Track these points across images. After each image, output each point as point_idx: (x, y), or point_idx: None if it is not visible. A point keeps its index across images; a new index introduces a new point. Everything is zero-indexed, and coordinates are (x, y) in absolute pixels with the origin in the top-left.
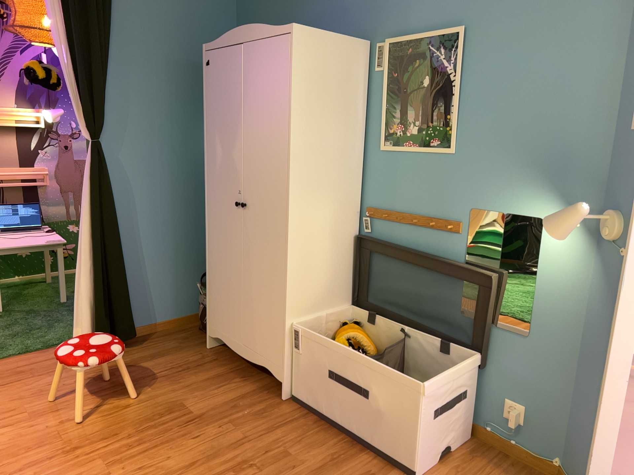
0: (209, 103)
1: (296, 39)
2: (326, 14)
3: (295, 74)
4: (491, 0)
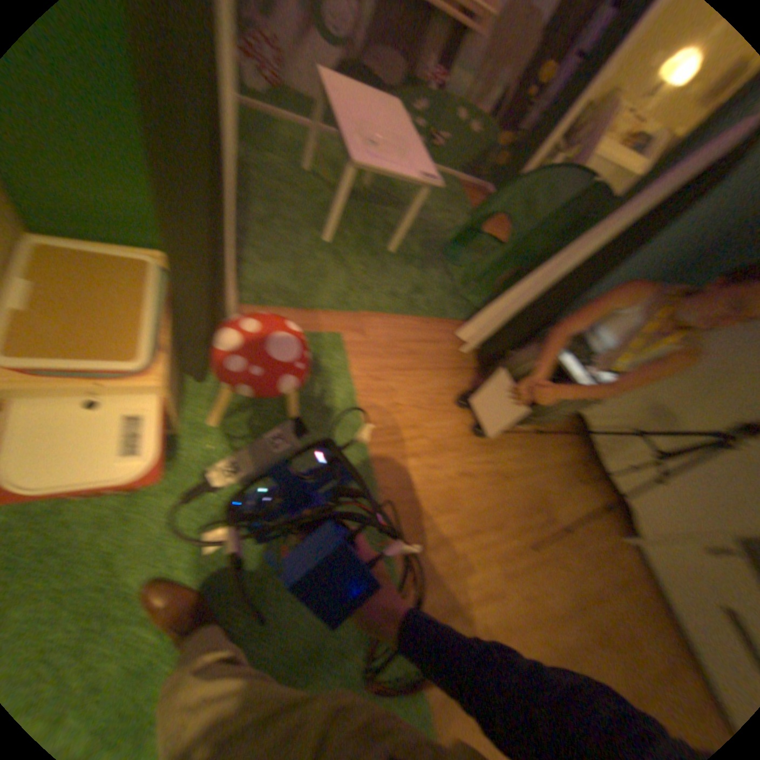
0: None
1: None
2: None
3: None
4: None
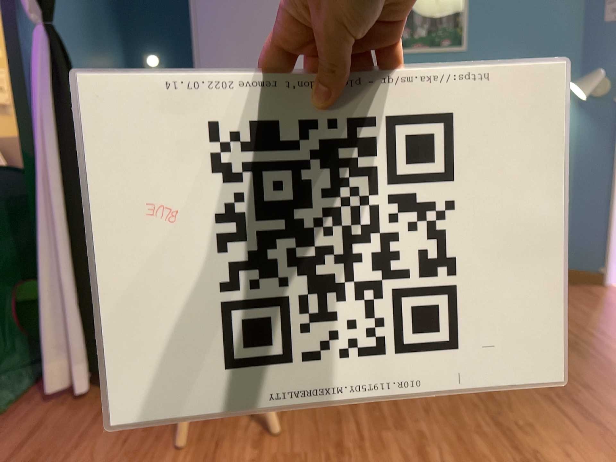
0: None
1: None
2: None
3: None
4: None
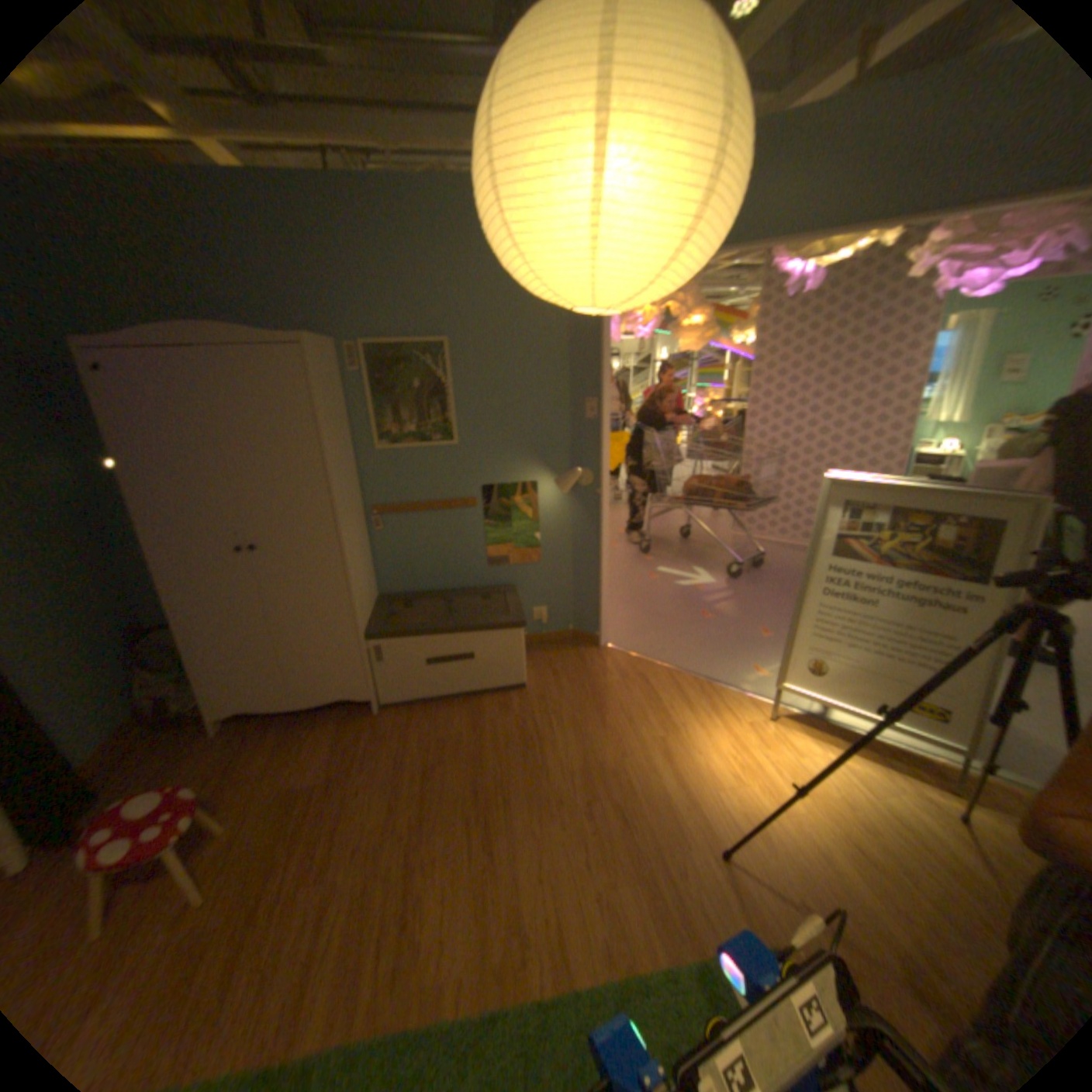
0: (117, 427)
1: (306, 350)
2: (244, 298)
3: (314, 391)
4: (464, 317)
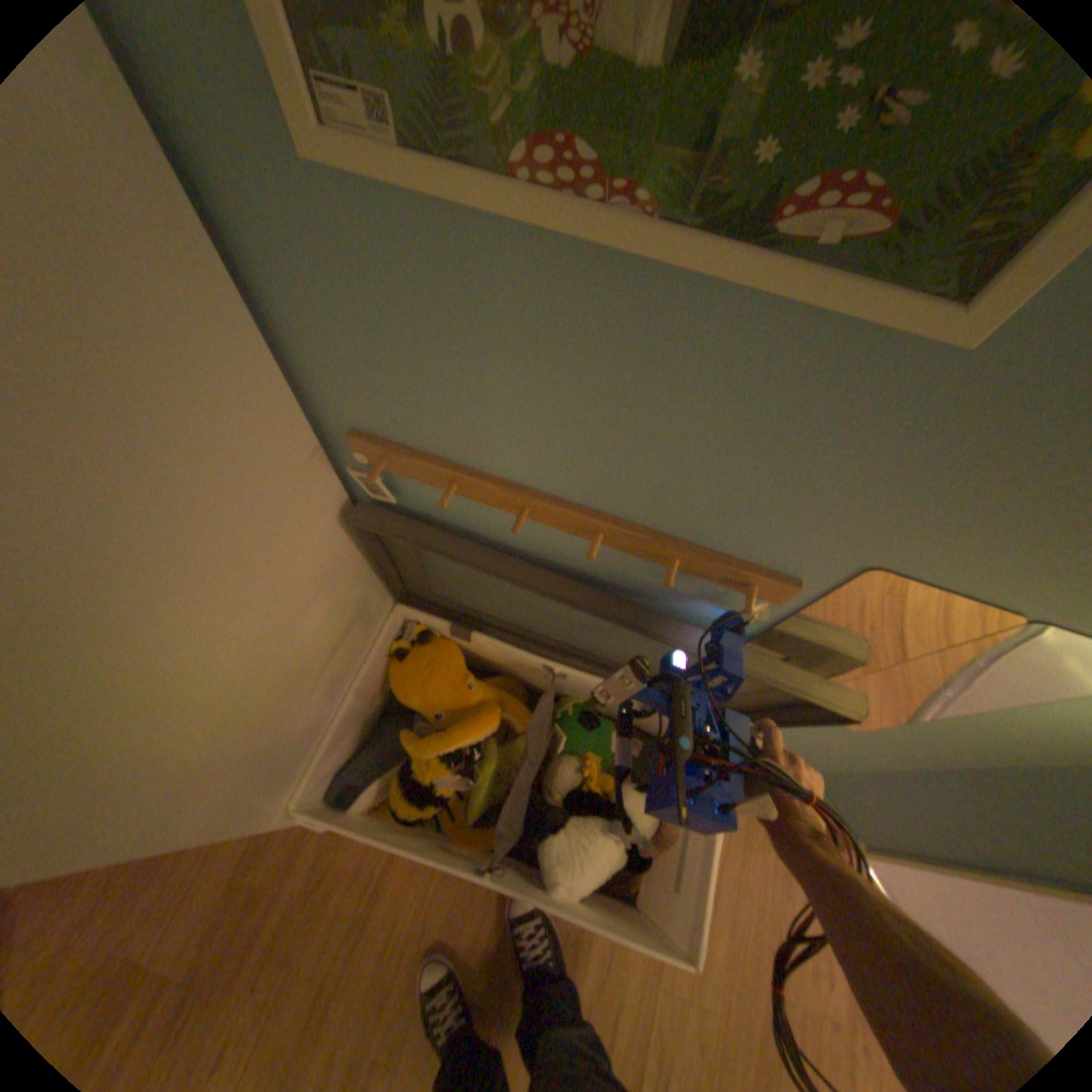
0: None
1: None
2: None
3: None
4: None
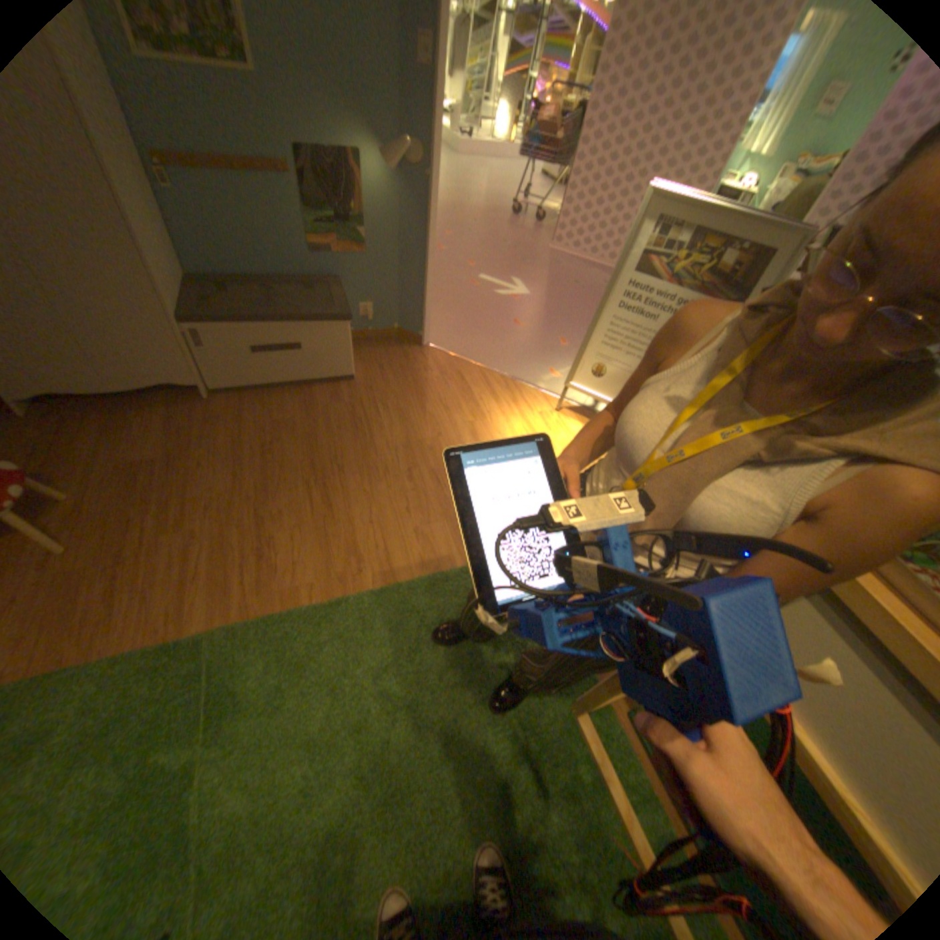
0: None
1: None
2: None
3: None
4: None
